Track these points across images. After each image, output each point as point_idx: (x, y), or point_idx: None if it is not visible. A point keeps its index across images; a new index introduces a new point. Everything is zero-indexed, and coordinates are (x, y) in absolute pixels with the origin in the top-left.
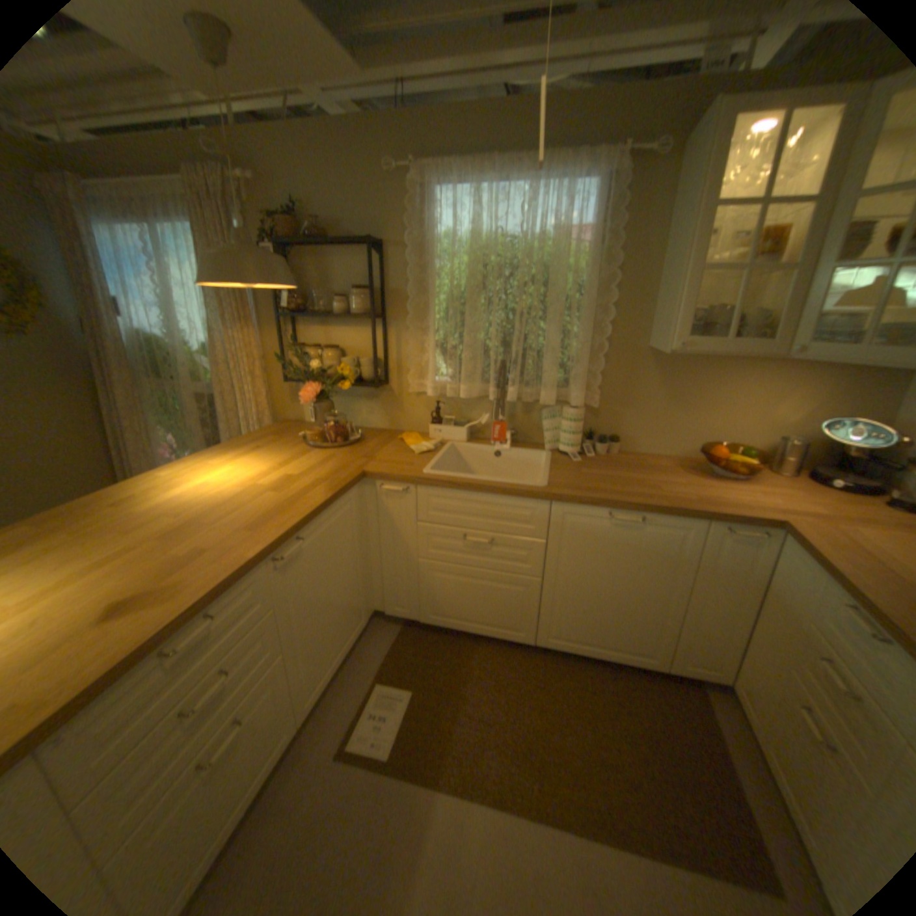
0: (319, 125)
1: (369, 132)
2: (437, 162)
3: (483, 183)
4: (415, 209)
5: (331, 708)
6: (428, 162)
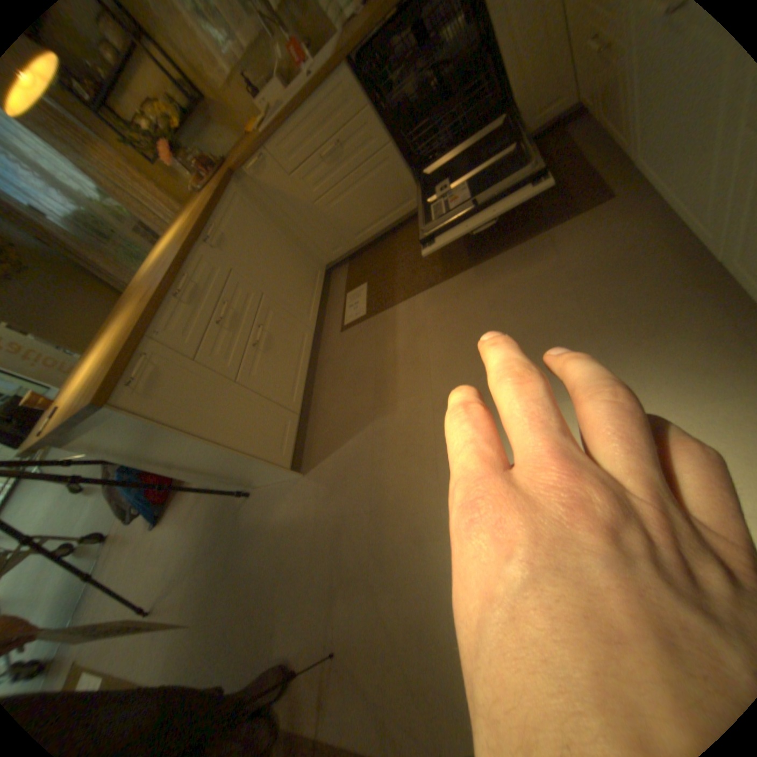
0: None
1: None
2: None
3: None
4: None
5: (331, 318)
6: None
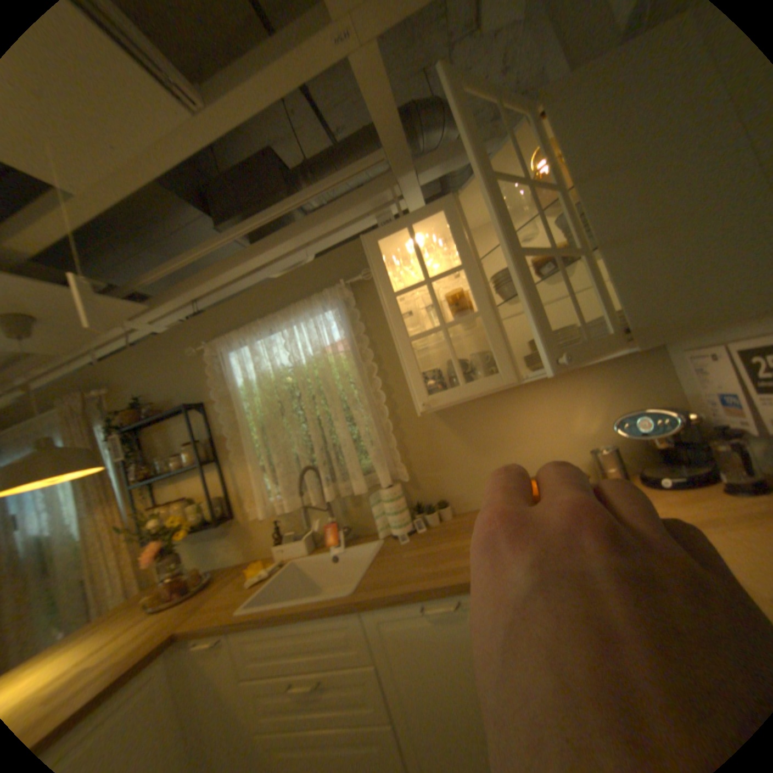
0: (150, 344)
1: (182, 337)
2: (223, 339)
3: (260, 340)
4: (218, 374)
5: None
6: (218, 341)
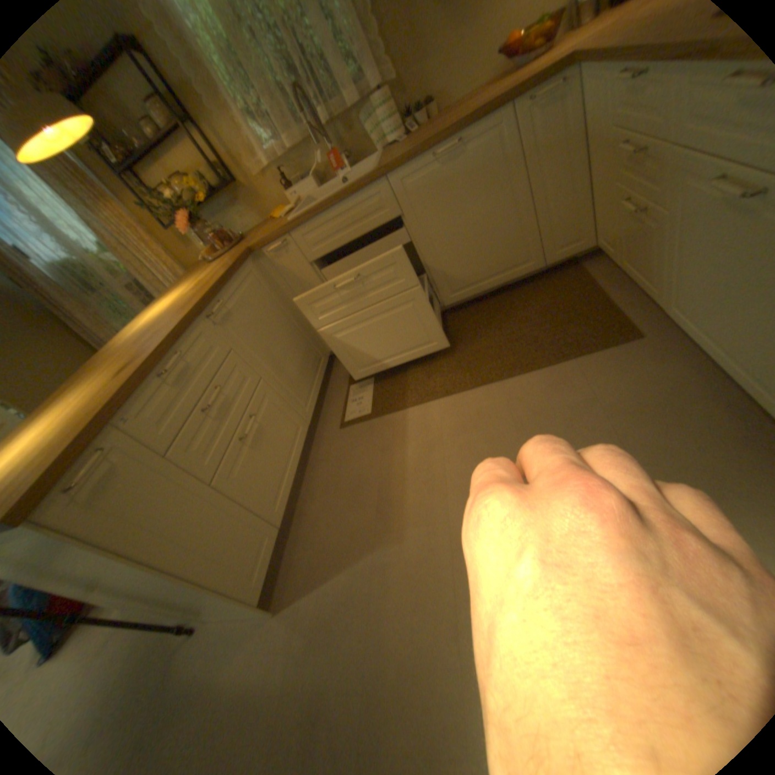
0: None
1: None
2: None
3: None
4: None
5: (329, 410)
6: None
